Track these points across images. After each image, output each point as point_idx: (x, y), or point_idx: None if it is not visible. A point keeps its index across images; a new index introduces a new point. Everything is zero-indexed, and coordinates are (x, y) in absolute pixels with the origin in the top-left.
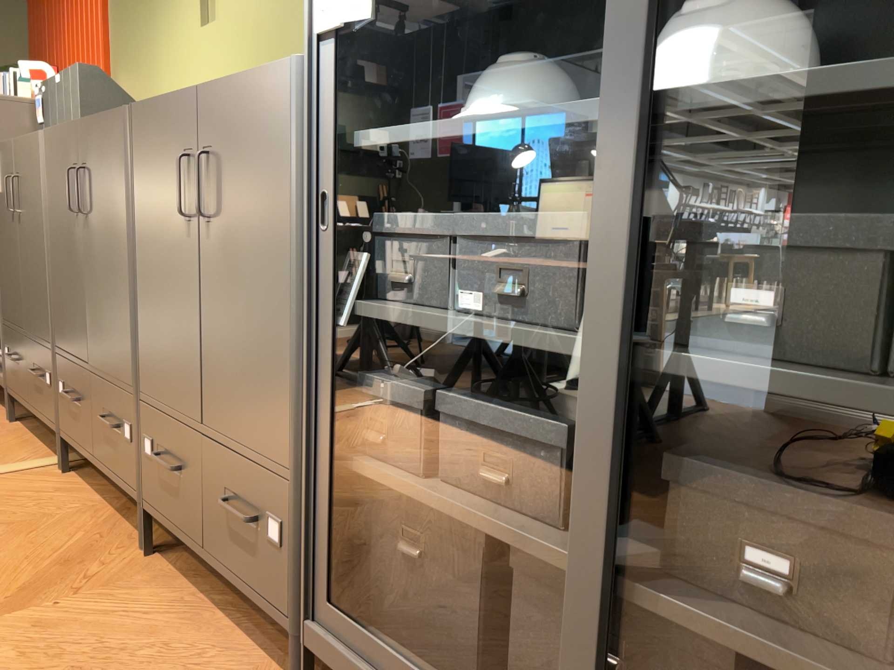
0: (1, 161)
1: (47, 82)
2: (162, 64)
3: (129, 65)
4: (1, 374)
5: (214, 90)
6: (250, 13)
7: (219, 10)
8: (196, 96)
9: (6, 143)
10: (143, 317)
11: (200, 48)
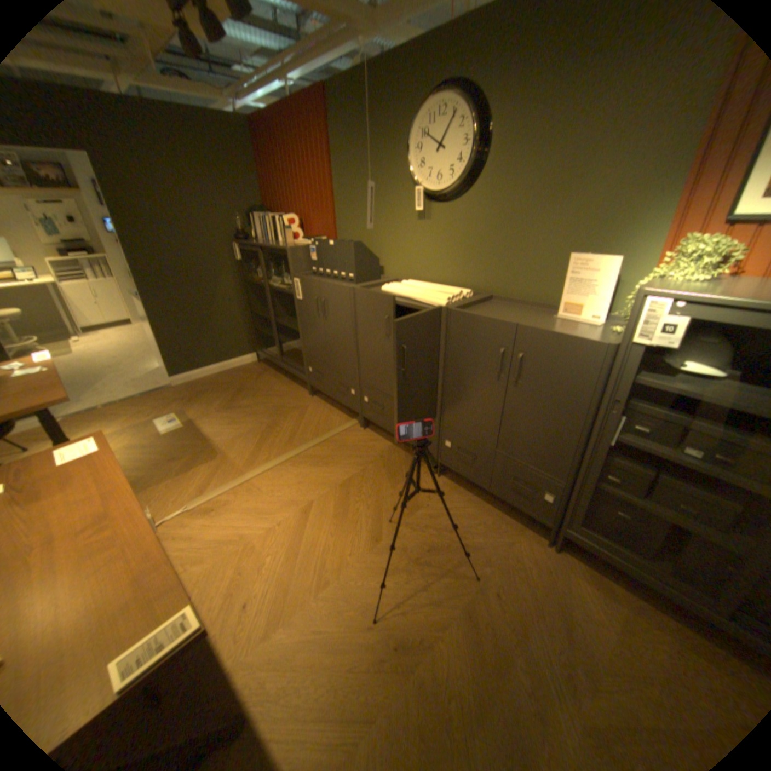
0: (305, 286)
1: (319, 240)
2: (382, 230)
3: (352, 222)
4: (301, 375)
5: (535, 331)
6: (461, 223)
7: (435, 214)
8: (516, 327)
9: (310, 279)
10: (451, 397)
11: (417, 231)
